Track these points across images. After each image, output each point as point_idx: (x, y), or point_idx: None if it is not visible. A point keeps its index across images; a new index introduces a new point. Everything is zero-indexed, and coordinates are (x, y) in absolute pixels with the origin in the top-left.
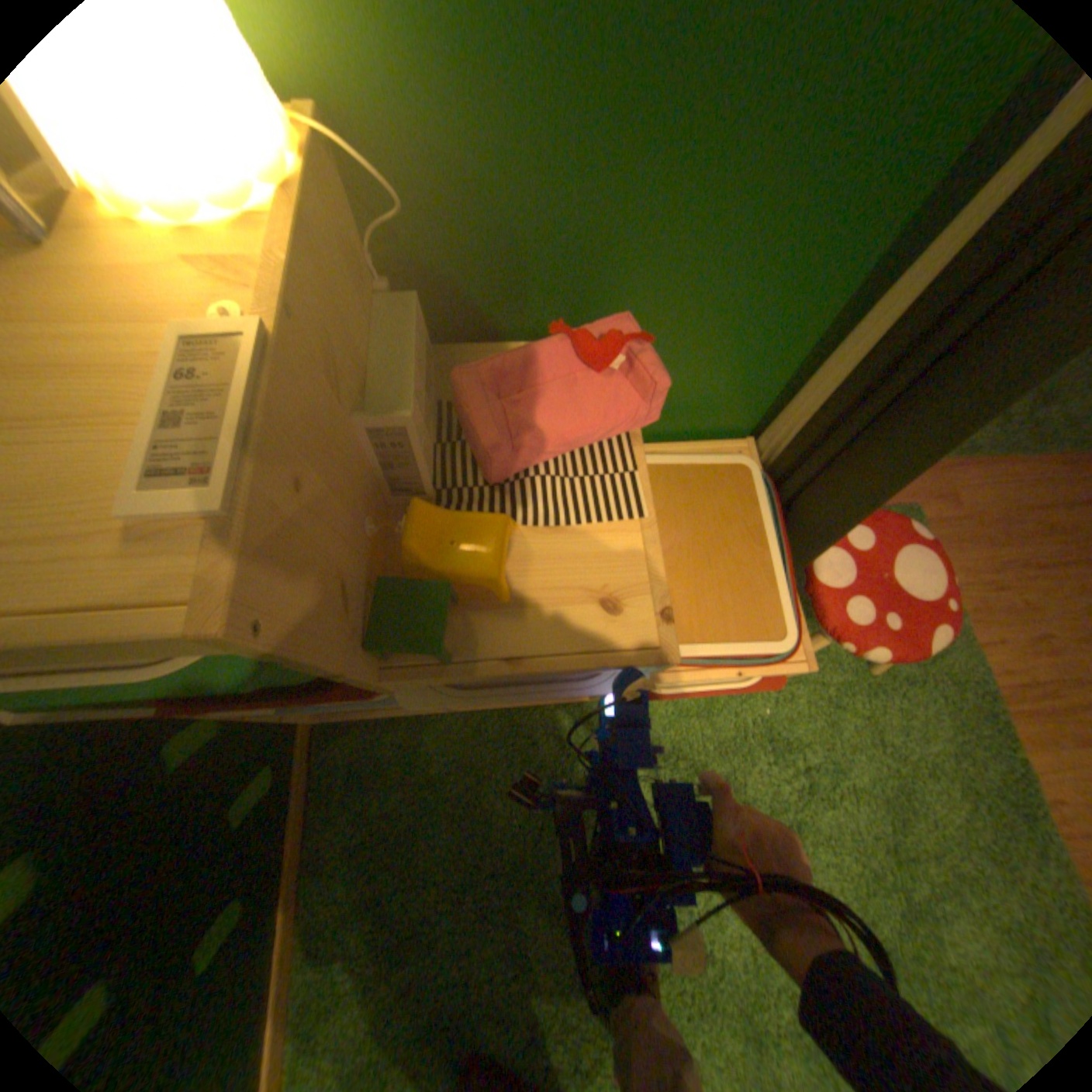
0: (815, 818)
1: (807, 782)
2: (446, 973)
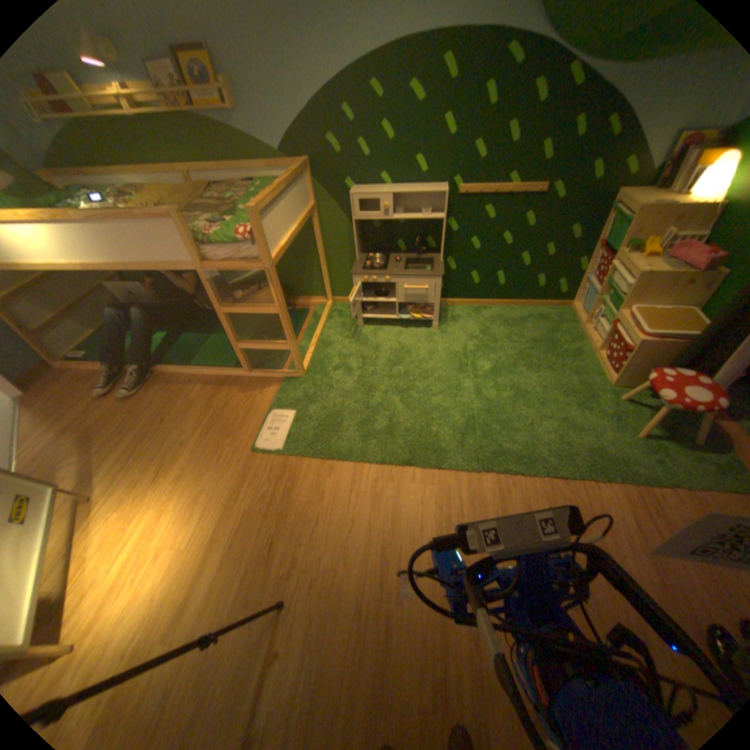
0: (570, 402)
1: (582, 403)
2: (517, 326)
